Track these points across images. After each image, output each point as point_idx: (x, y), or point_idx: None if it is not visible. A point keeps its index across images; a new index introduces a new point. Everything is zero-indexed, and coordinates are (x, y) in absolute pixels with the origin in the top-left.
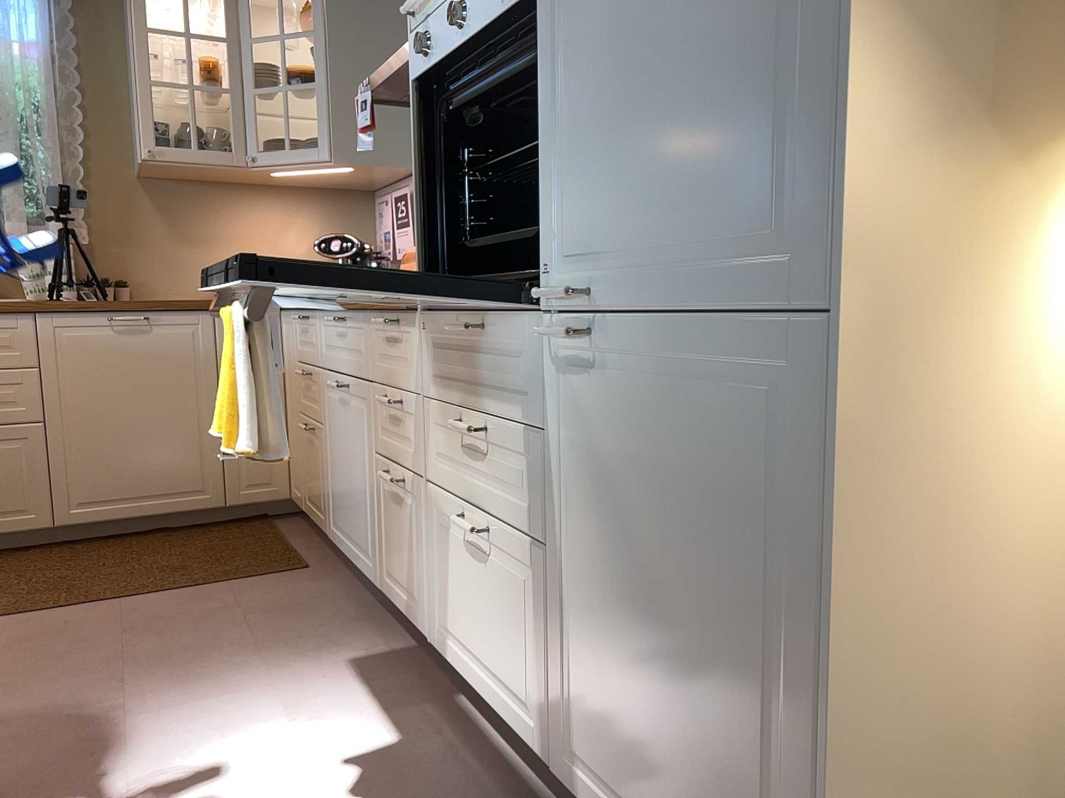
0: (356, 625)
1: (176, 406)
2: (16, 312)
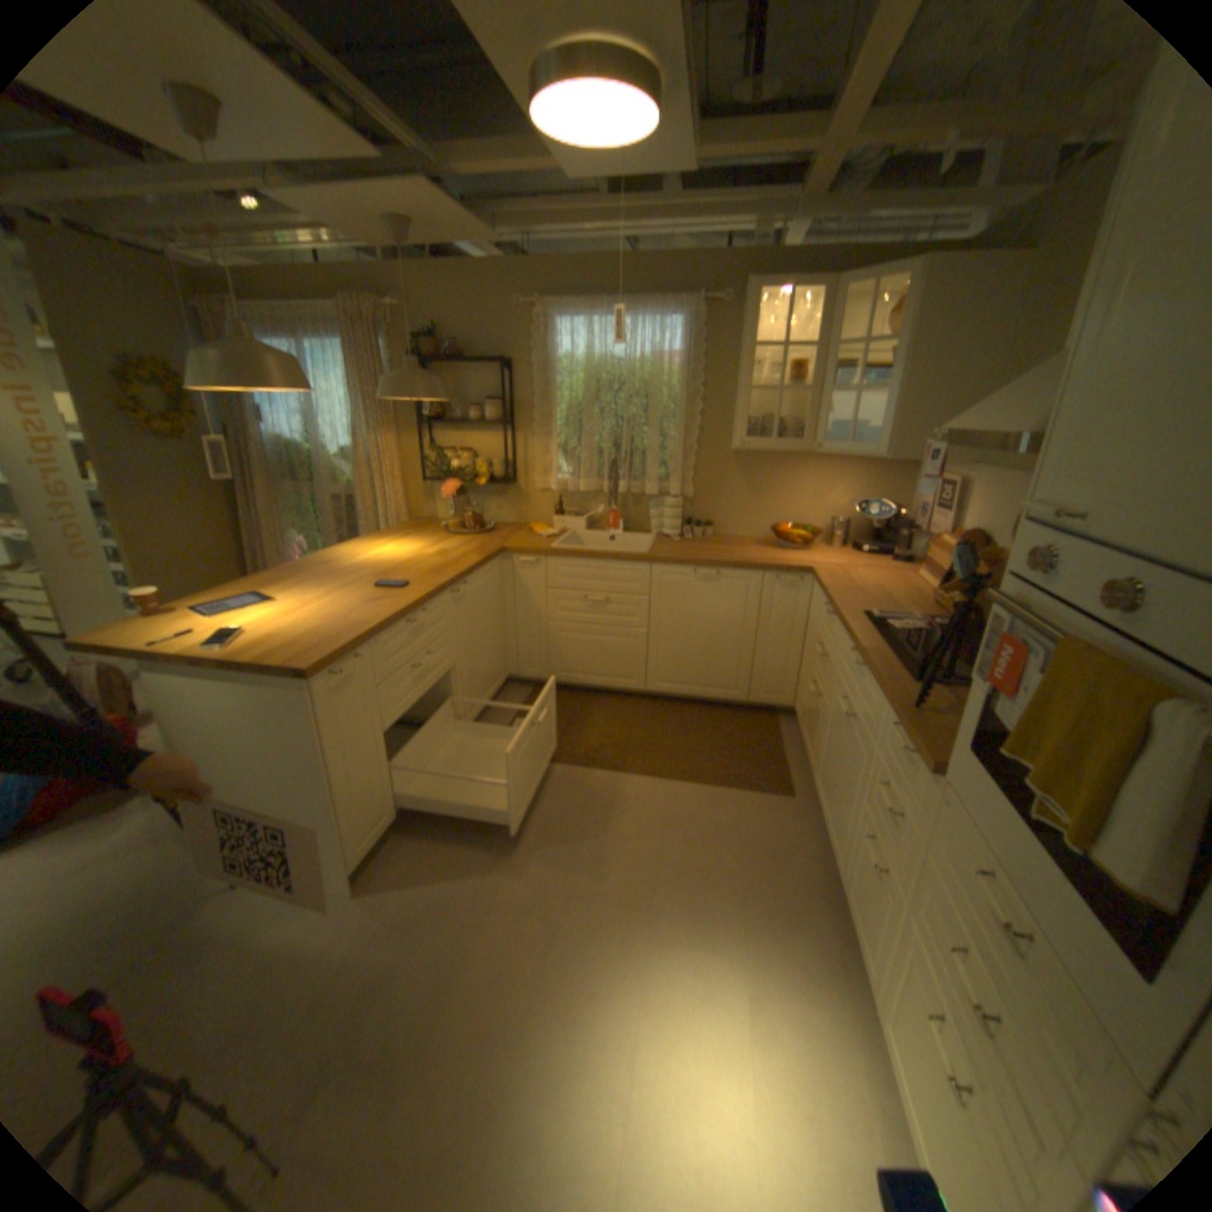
0: (819, 902)
1: (727, 634)
2: (641, 563)
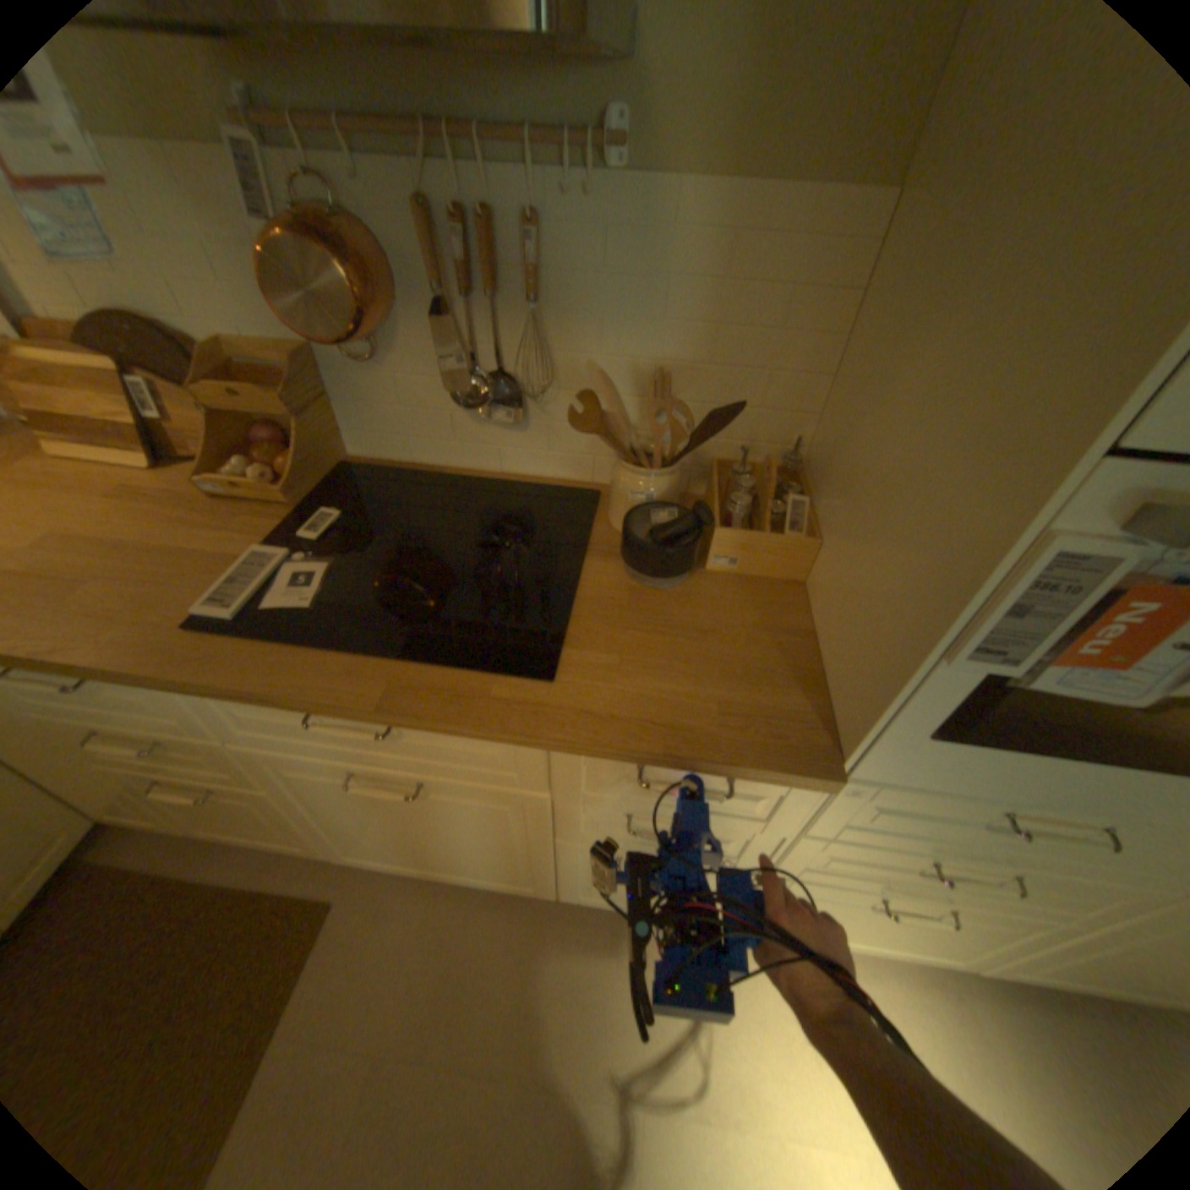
0: (537, 937)
1: None
2: None
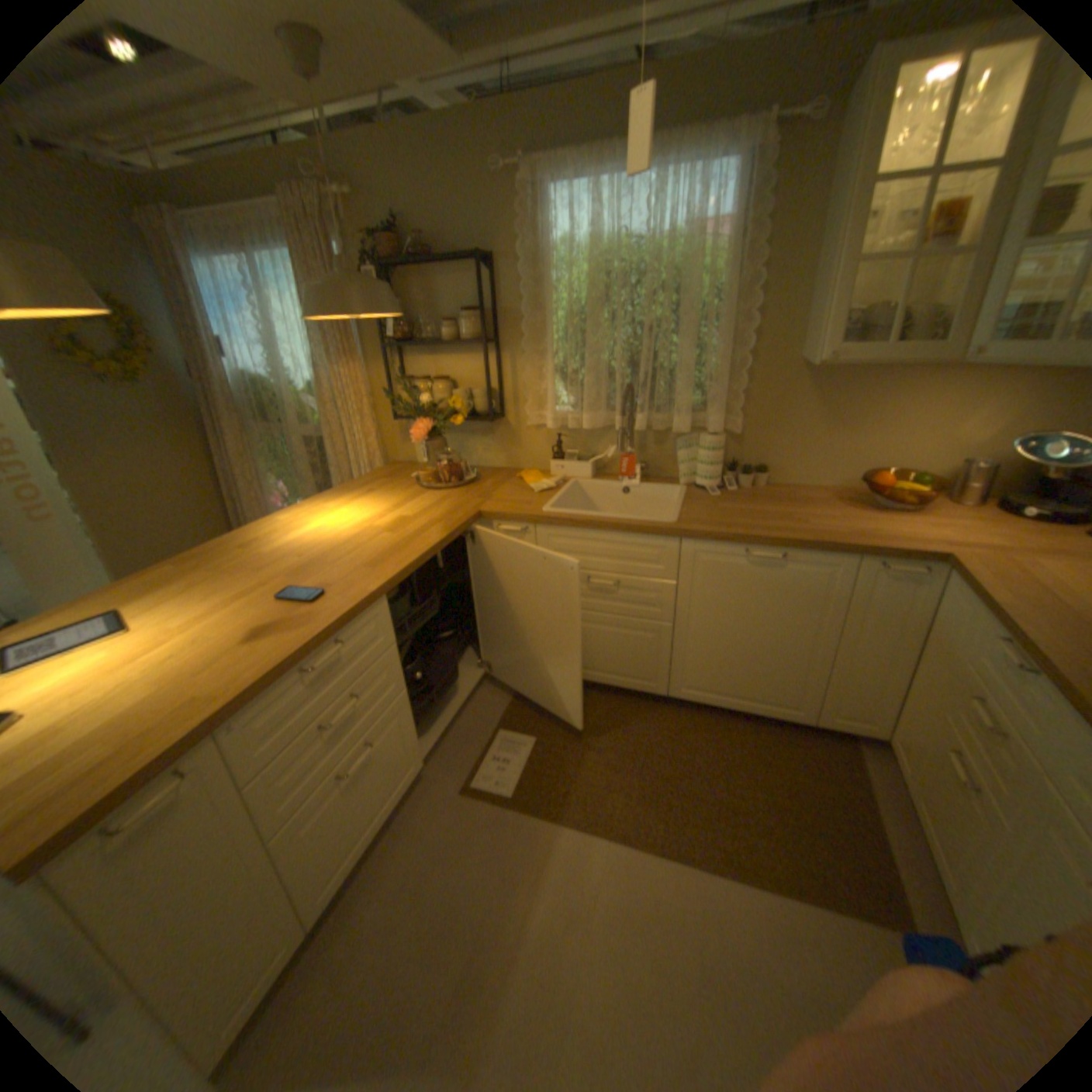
0: None
1: (794, 637)
2: (667, 536)
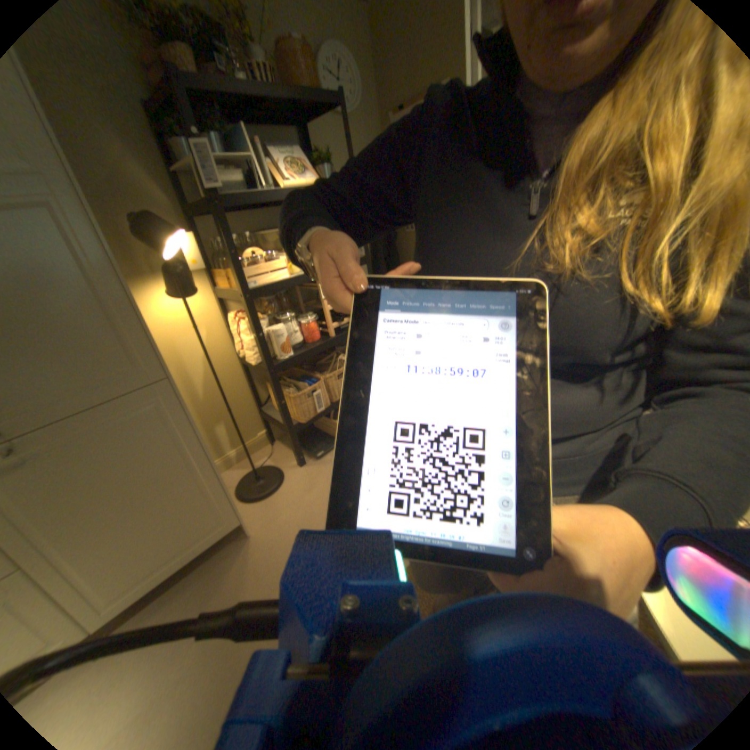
0: None
1: None
2: None
